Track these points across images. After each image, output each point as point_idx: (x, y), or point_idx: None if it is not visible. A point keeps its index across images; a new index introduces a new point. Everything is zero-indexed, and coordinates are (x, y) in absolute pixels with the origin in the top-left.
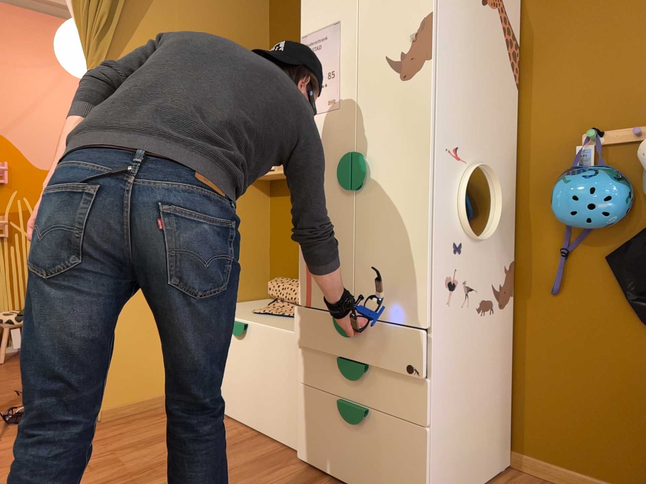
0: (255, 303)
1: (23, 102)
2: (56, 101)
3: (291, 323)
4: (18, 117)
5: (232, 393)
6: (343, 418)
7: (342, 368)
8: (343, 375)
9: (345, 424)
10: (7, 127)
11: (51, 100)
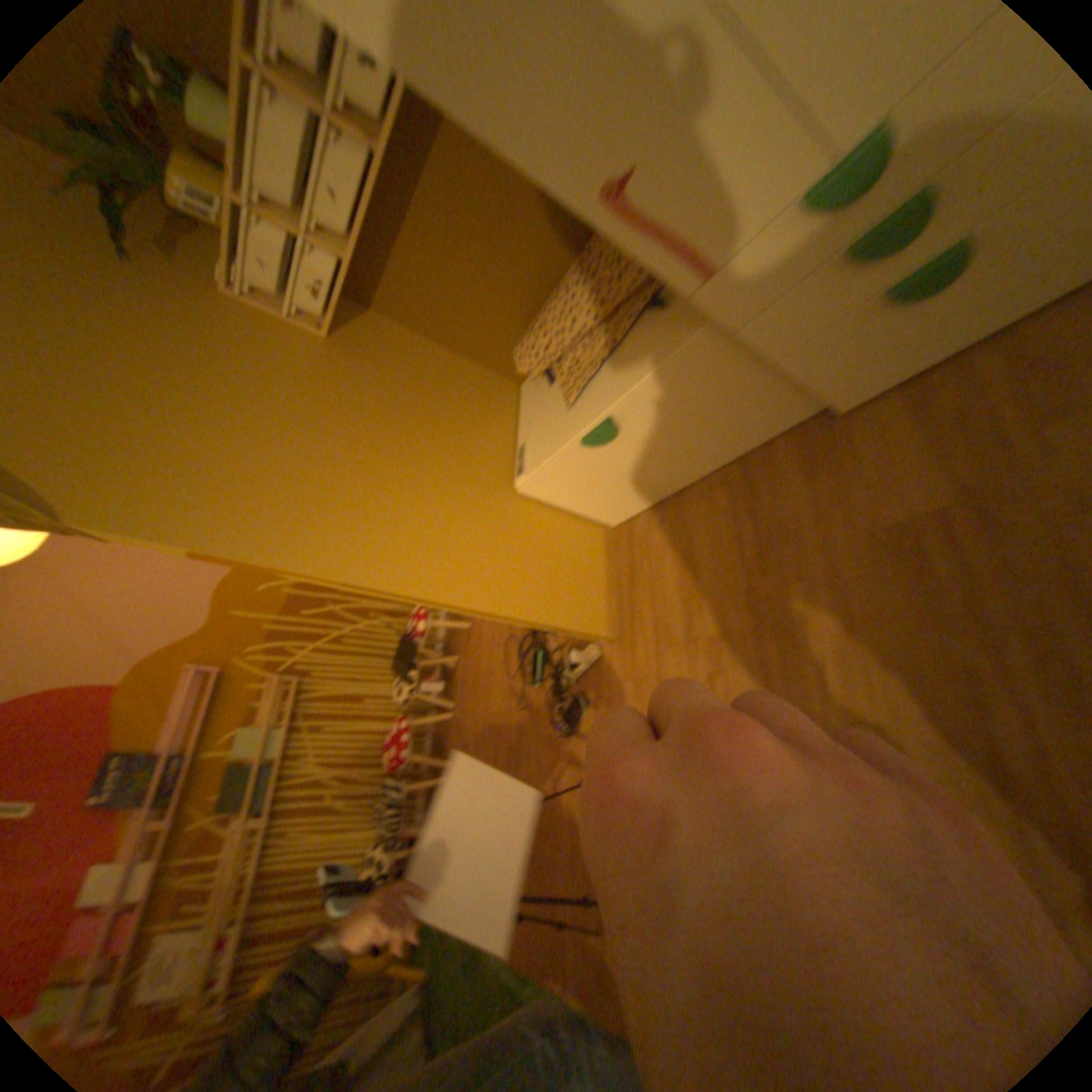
0: (530, 402)
1: (79, 629)
2: (85, 584)
3: (641, 344)
4: (108, 639)
5: (663, 474)
6: (919, 299)
7: (875, 251)
8: (882, 257)
9: (917, 303)
10: (124, 657)
11: (82, 590)
